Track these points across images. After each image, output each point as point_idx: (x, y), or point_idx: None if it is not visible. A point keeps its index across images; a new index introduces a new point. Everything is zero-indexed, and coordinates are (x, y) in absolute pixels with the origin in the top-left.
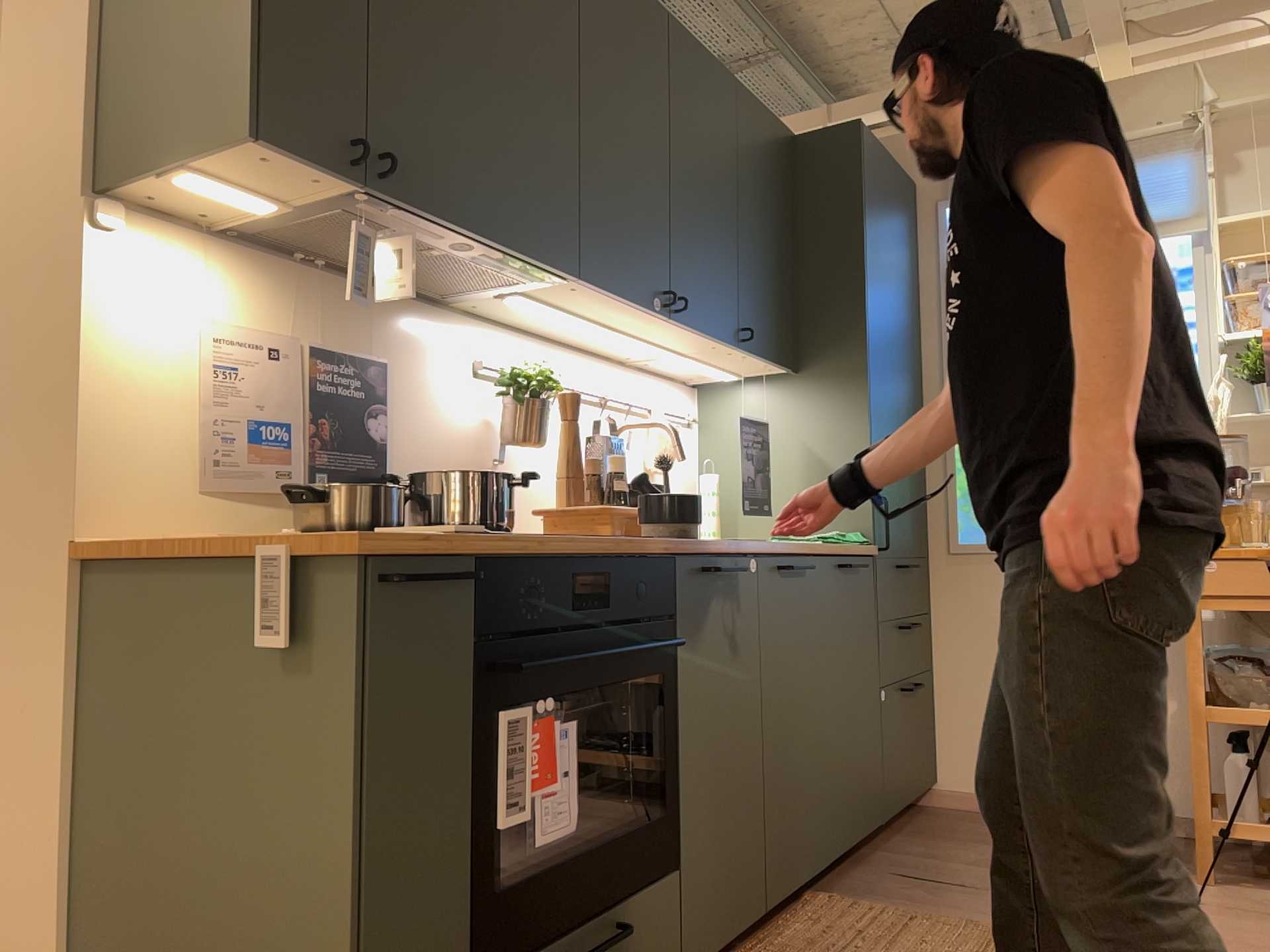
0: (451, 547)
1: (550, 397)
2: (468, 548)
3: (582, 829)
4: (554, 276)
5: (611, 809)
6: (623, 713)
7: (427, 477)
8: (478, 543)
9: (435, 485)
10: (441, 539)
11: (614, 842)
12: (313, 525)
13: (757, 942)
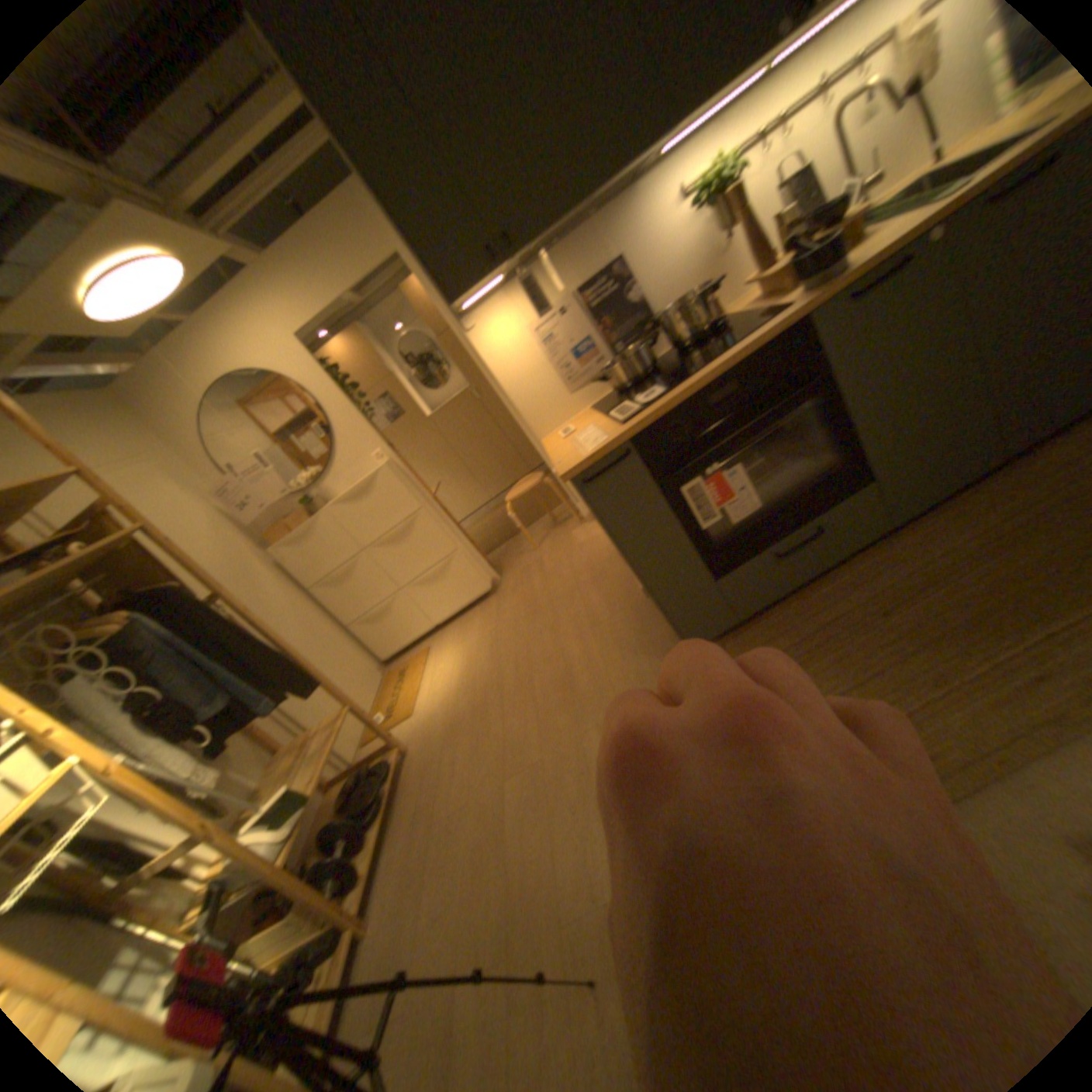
0: (610, 445)
1: (743, 167)
2: (625, 433)
3: (787, 485)
4: (666, 132)
5: (820, 458)
6: (808, 412)
7: (660, 319)
8: (625, 434)
9: (666, 320)
10: (610, 438)
11: (829, 471)
12: (614, 384)
13: (1007, 470)
